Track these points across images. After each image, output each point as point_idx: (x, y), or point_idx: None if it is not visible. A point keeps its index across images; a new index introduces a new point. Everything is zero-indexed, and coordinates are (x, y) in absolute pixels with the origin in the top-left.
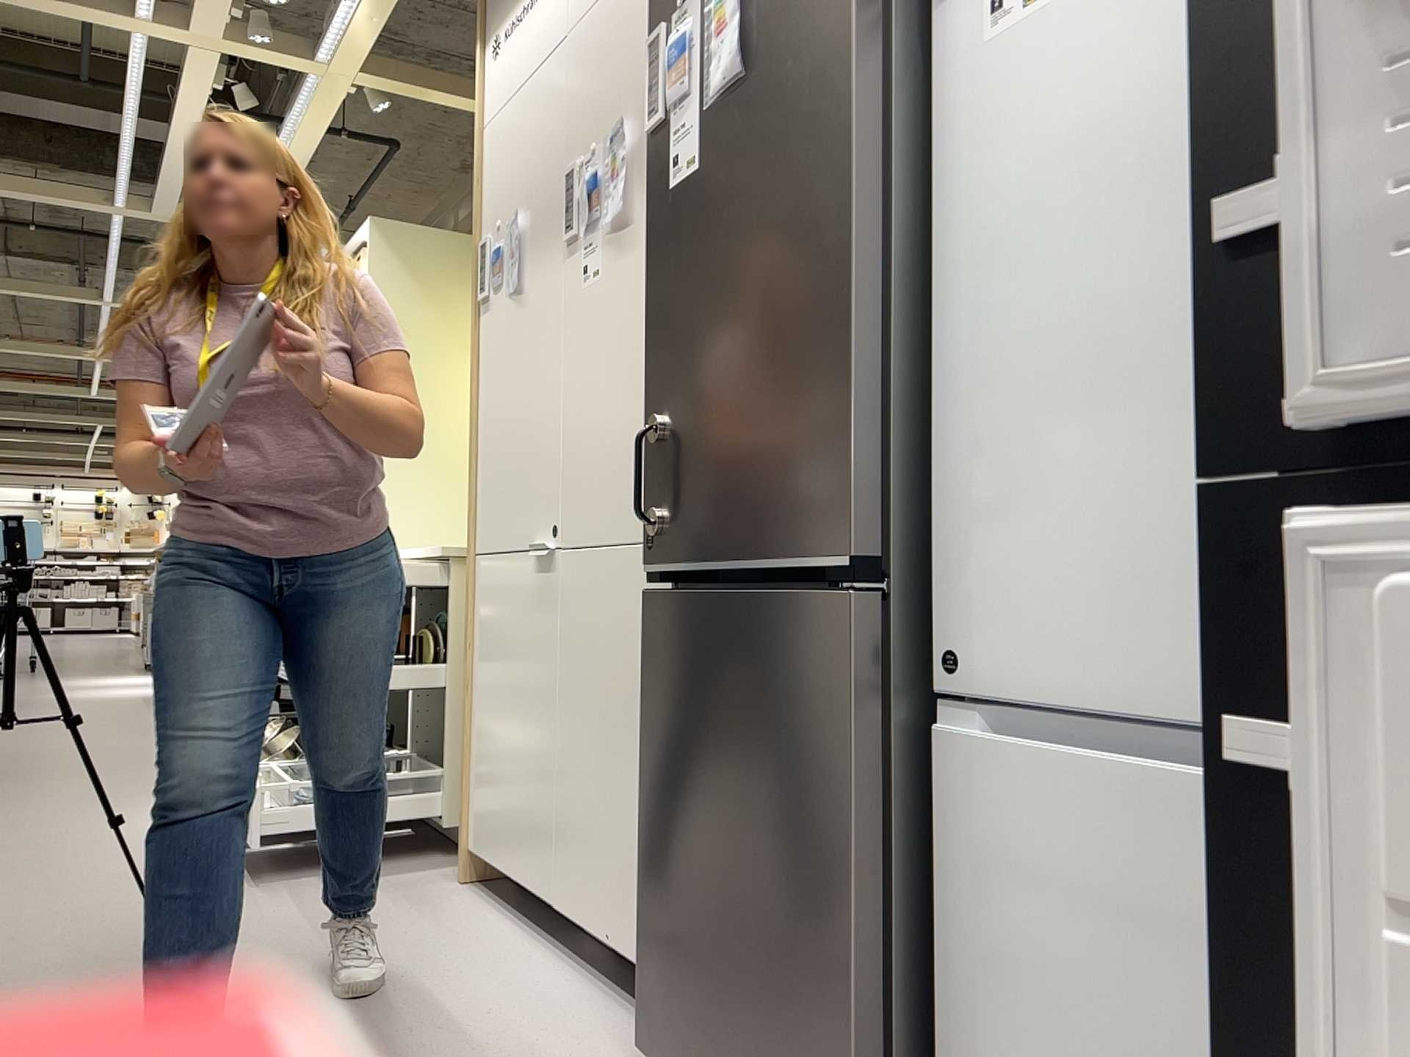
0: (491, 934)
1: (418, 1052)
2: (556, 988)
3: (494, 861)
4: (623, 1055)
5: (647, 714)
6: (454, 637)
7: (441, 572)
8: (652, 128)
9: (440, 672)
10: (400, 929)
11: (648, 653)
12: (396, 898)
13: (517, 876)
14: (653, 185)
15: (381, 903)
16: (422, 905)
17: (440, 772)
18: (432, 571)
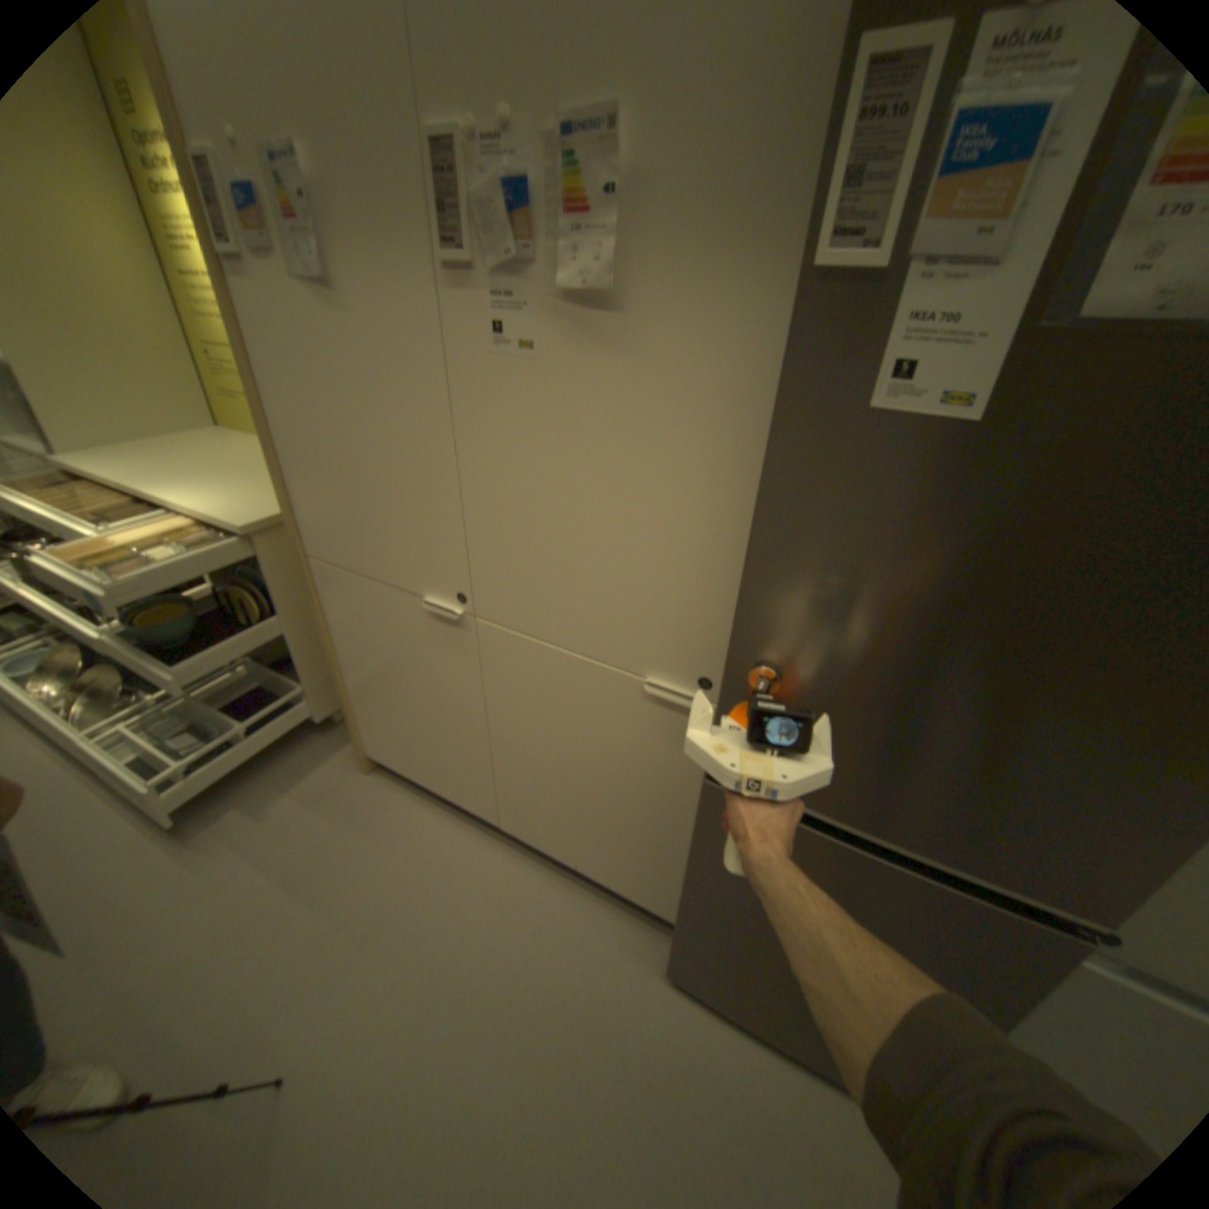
0: (441, 838)
1: (513, 1036)
2: (538, 893)
3: (408, 774)
4: (637, 958)
5: (705, 850)
6: (280, 595)
7: (244, 544)
8: (836, 256)
9: (274, 624)
10: (367, 862)
11: (712, 819)
12: (330, 815)
13: (445, 794)
14: (811, 364)
15: (322, 828)
16: (359, 817)
17: (297, 686)
18: (235, 545)
